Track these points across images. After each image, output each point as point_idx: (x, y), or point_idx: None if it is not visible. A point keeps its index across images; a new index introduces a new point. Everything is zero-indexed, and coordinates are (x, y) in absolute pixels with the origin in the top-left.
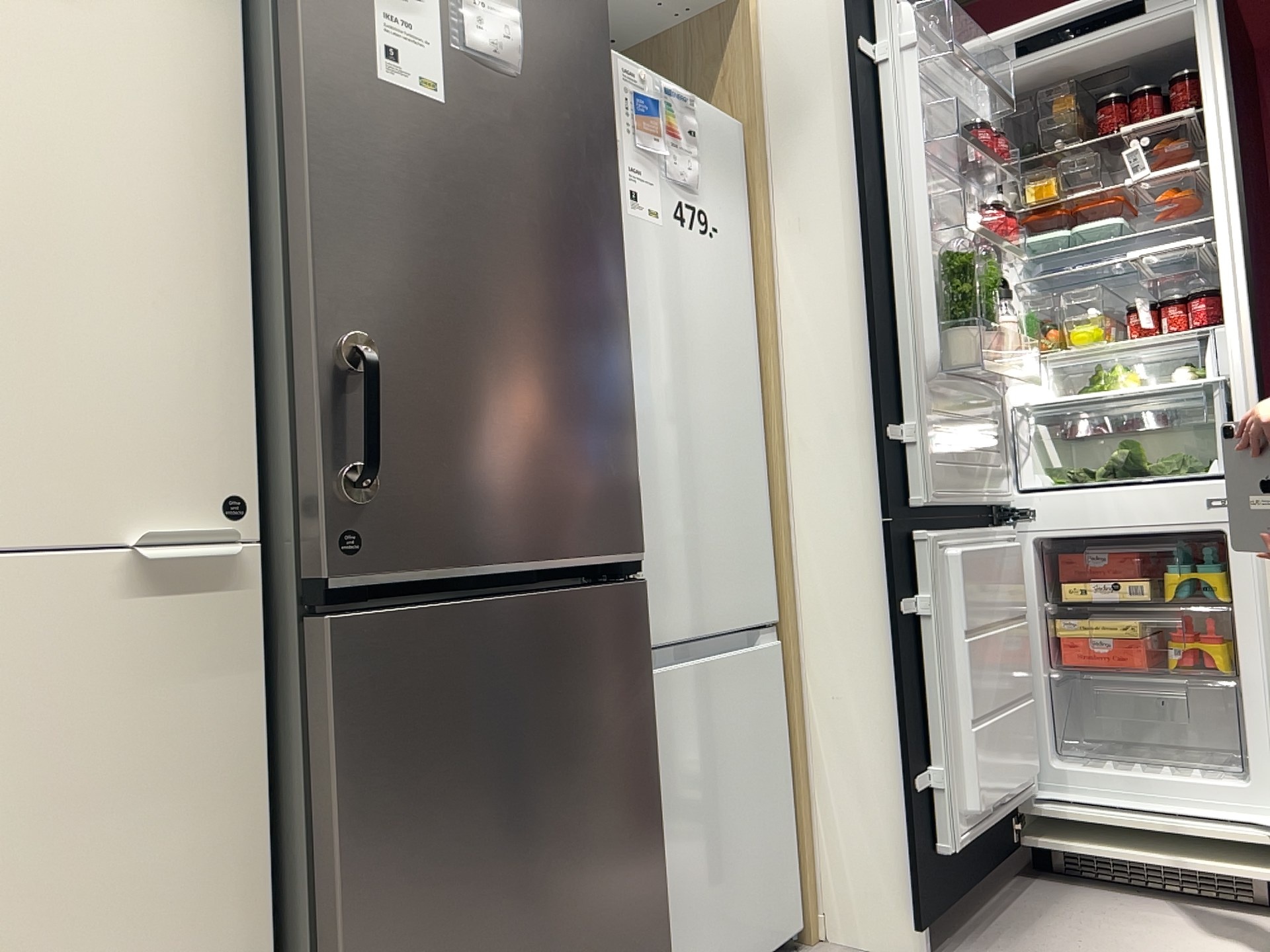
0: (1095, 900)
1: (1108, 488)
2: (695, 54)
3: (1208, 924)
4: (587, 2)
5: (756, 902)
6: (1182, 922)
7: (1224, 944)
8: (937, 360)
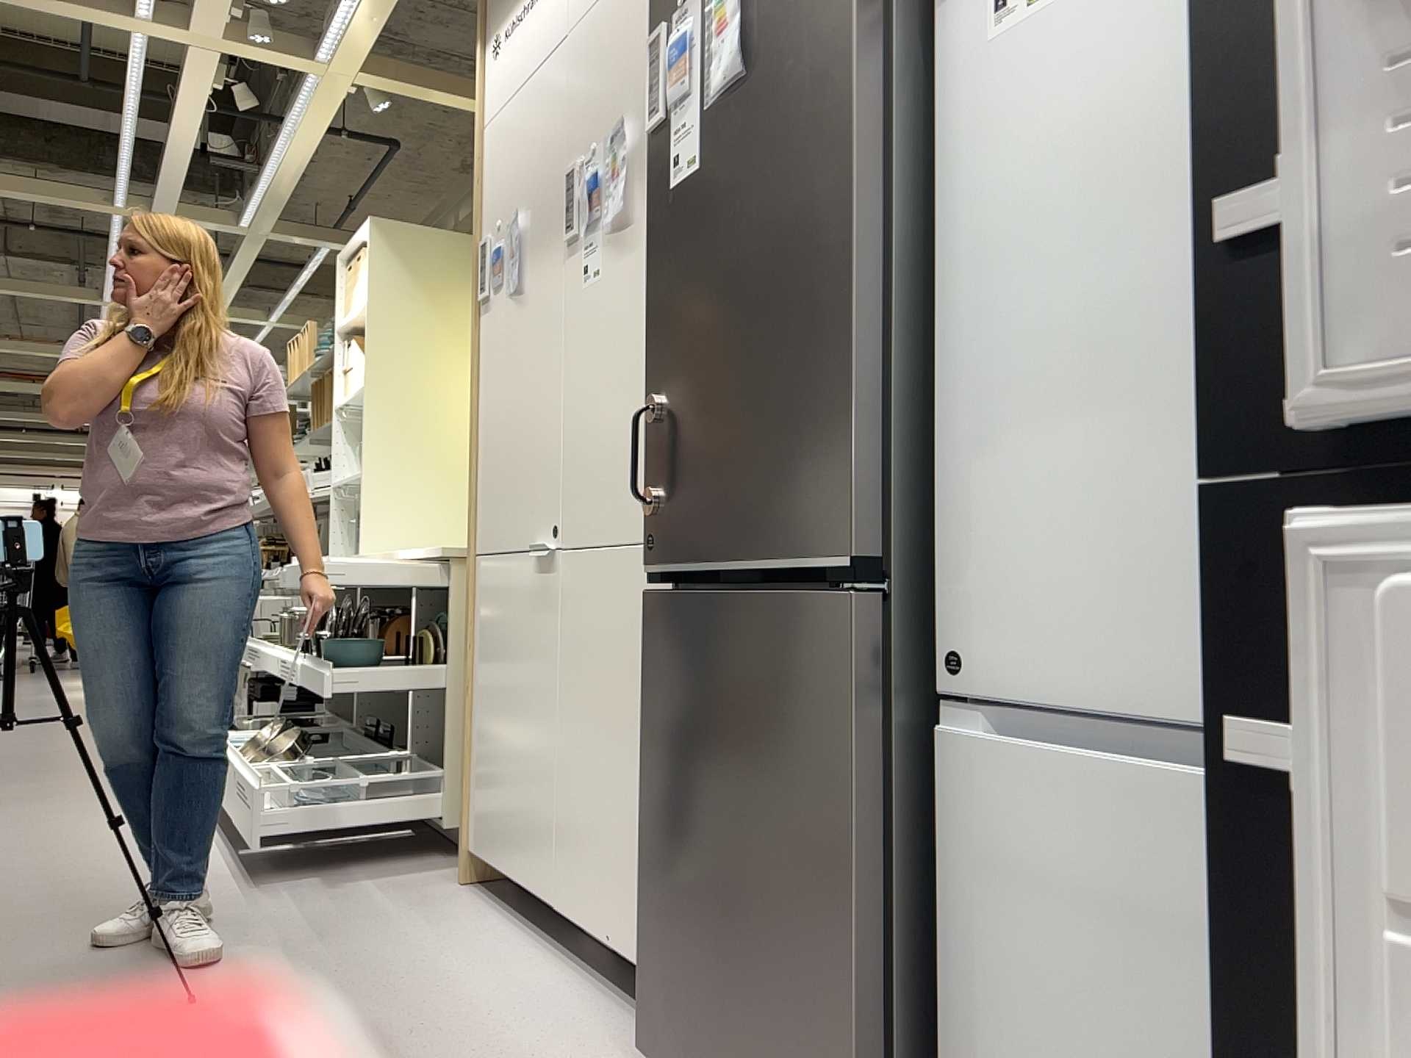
0: None
1: None
2: None
3: None
4: None
5: None
6: None
7: None
8: None
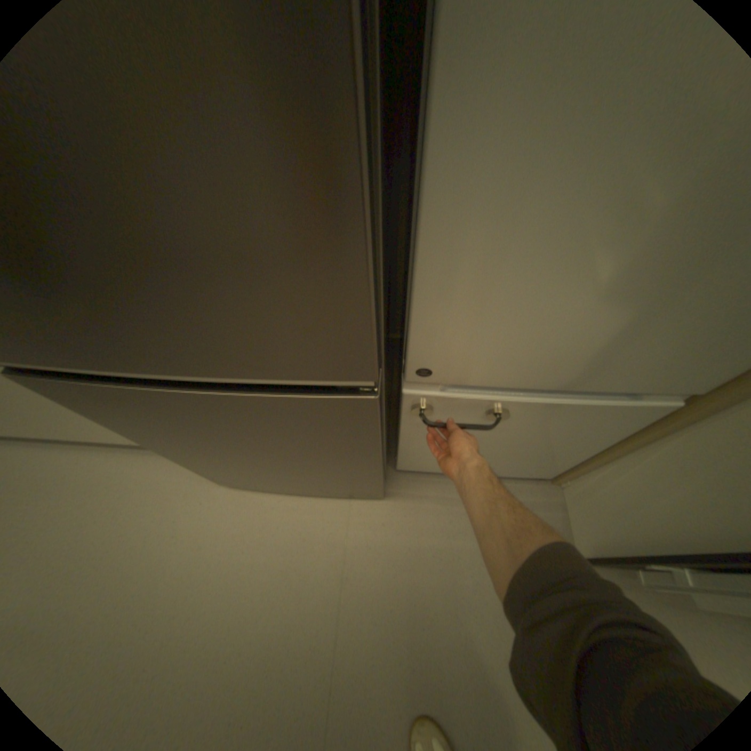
0: None
1: None
2: None
3: None
4: None
5: (506, 469)
6: None
7: None
8: None
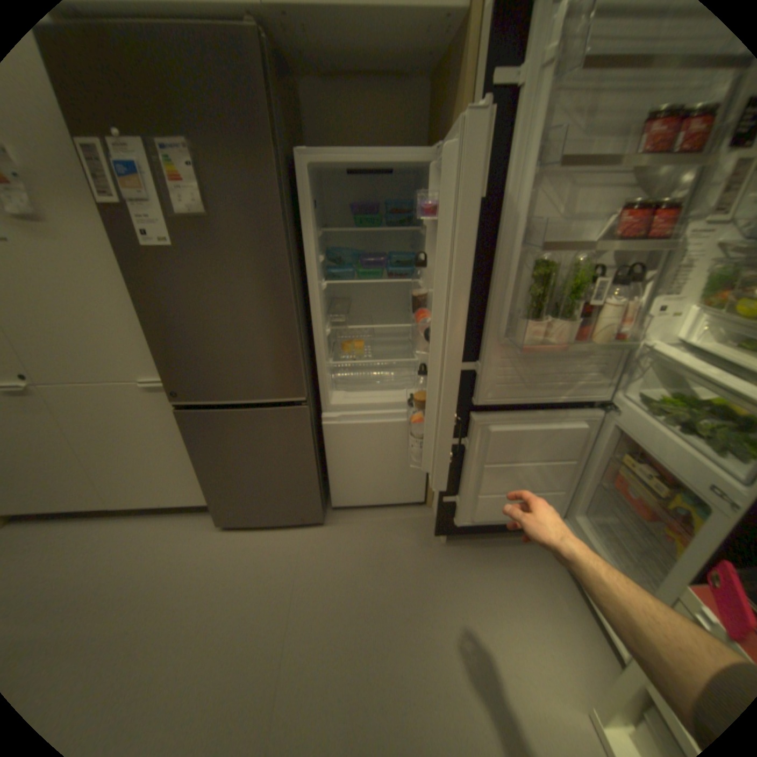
0: (549, 574)
1: (663, 429)
2: (455, 67)
3: (574, 626)
4: (253, 144)
5: (391, 491)
6: (563, 615)
7: (558, 639)
8: (502, 334)
